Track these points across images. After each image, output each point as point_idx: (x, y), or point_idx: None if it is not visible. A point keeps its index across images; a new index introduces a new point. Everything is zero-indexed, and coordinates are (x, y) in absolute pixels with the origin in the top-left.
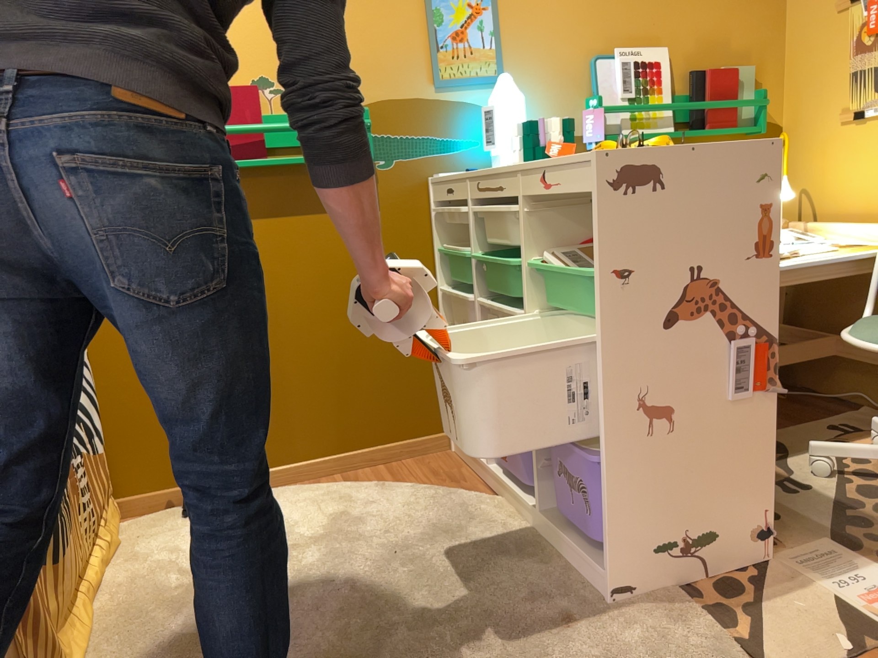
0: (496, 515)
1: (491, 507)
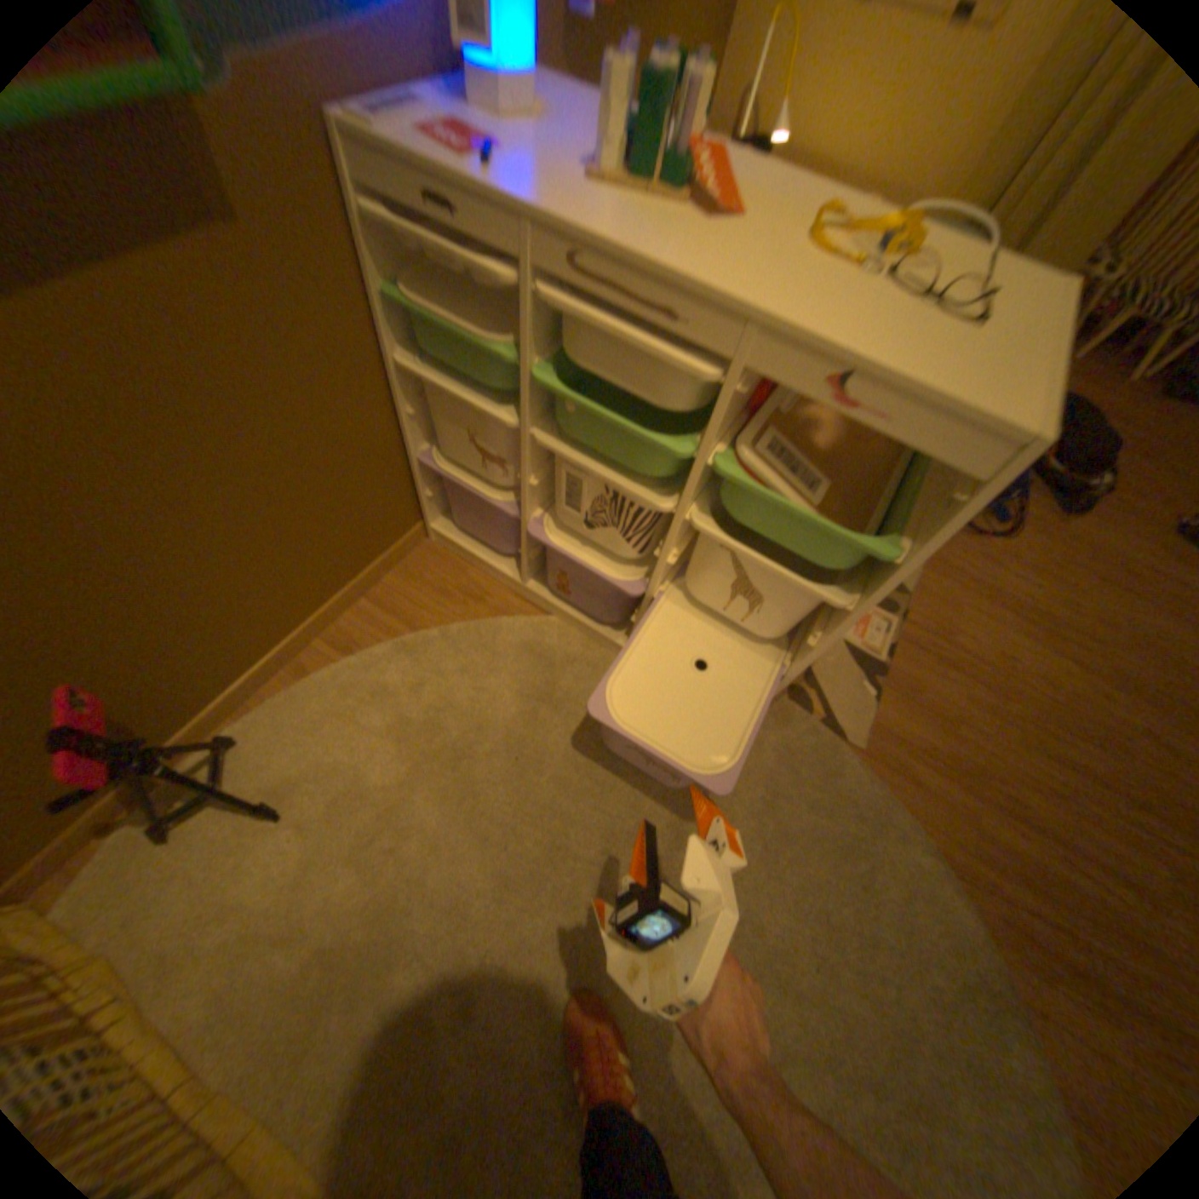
0: (567, 647)
1: (554, 635)
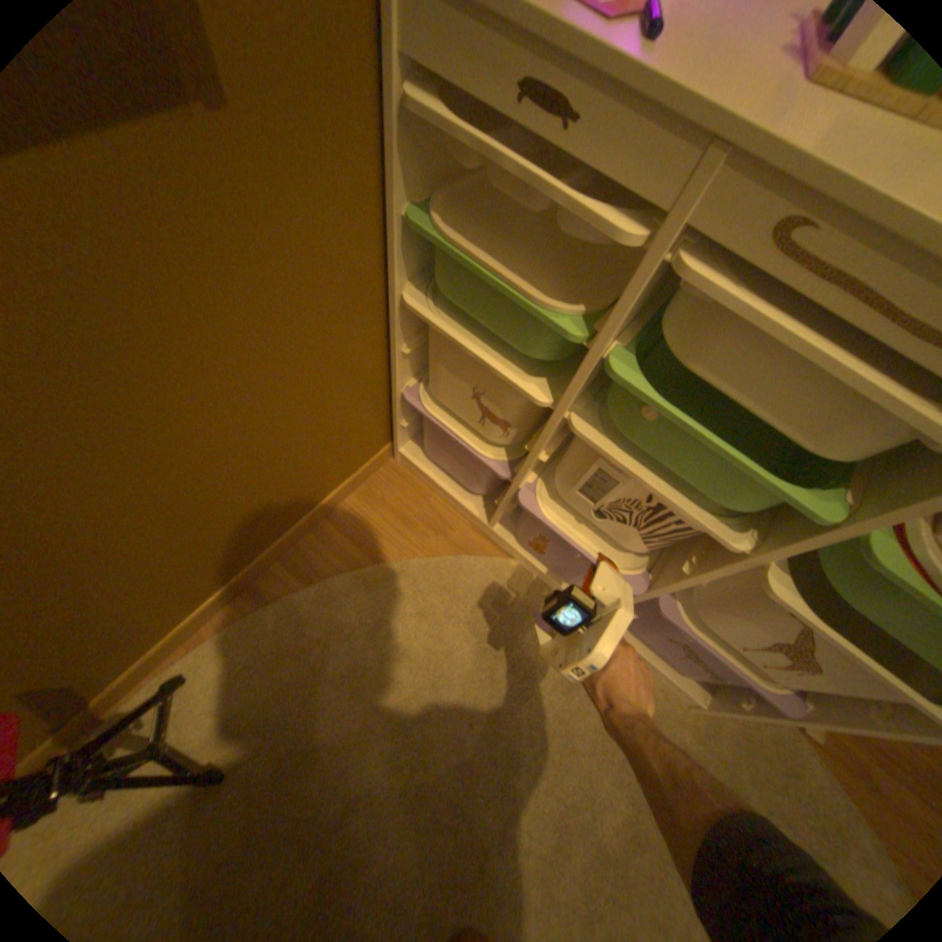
0: (528, 596)
1: (515, 581)
